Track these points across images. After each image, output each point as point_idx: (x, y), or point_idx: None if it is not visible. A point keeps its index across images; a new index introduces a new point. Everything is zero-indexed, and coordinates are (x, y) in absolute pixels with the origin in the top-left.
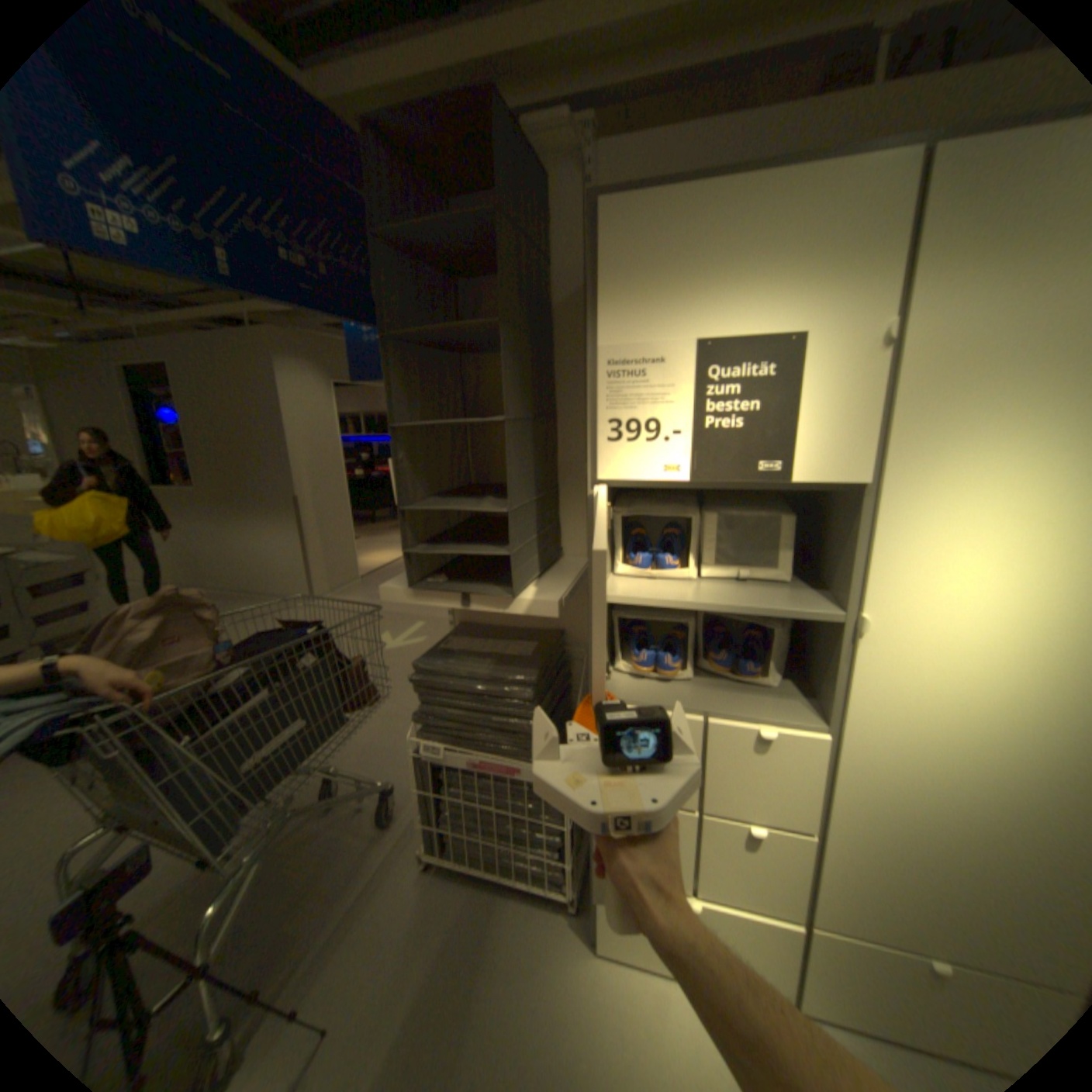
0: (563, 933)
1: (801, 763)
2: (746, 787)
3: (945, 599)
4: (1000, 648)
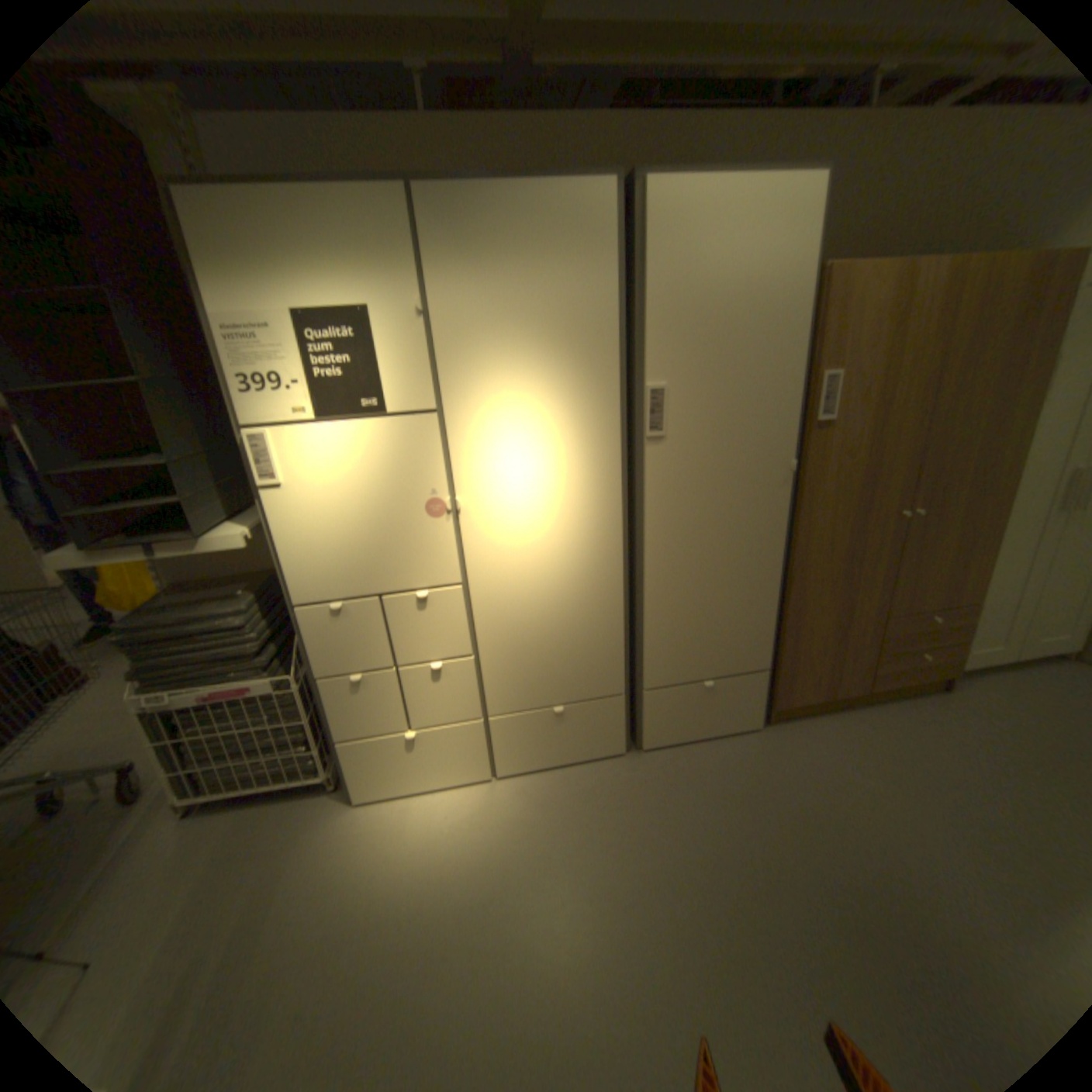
0: (325, 806)
1: (449, 608)
2: (420, 637)
3: (497, 480)
4: (532, 505)
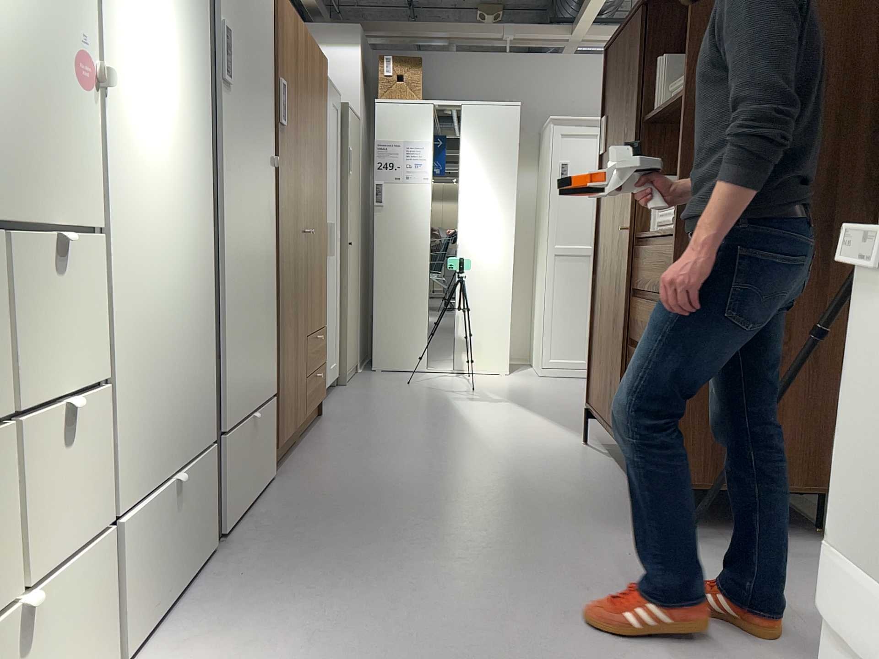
0: None
1: (81, 276)
2: (44, 337)
3: (133, 59)
4: (157, 118)
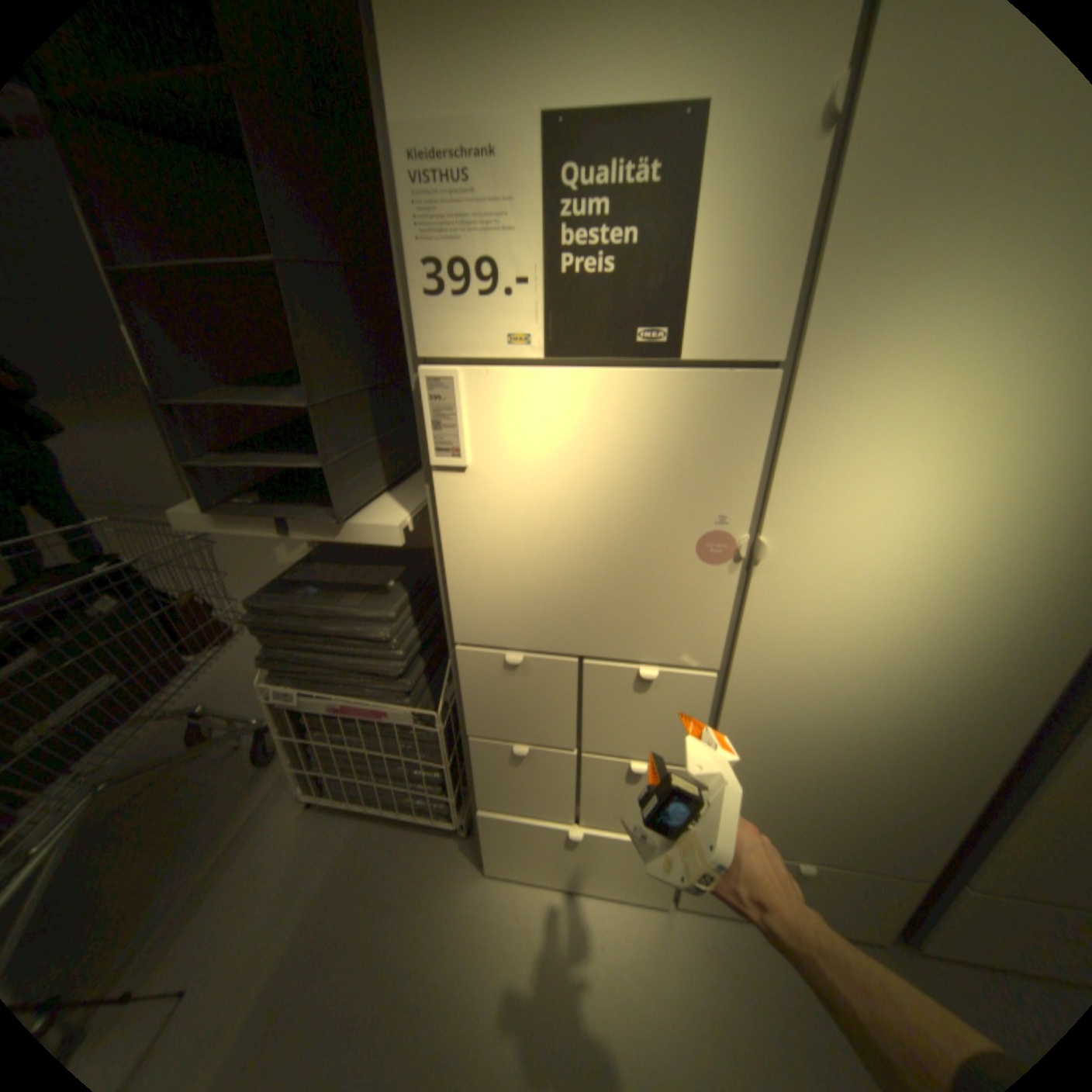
0: (453, 855)
1: (683, 699)
2: (626, 724)
3: (858, 516)
4: (910, 573)
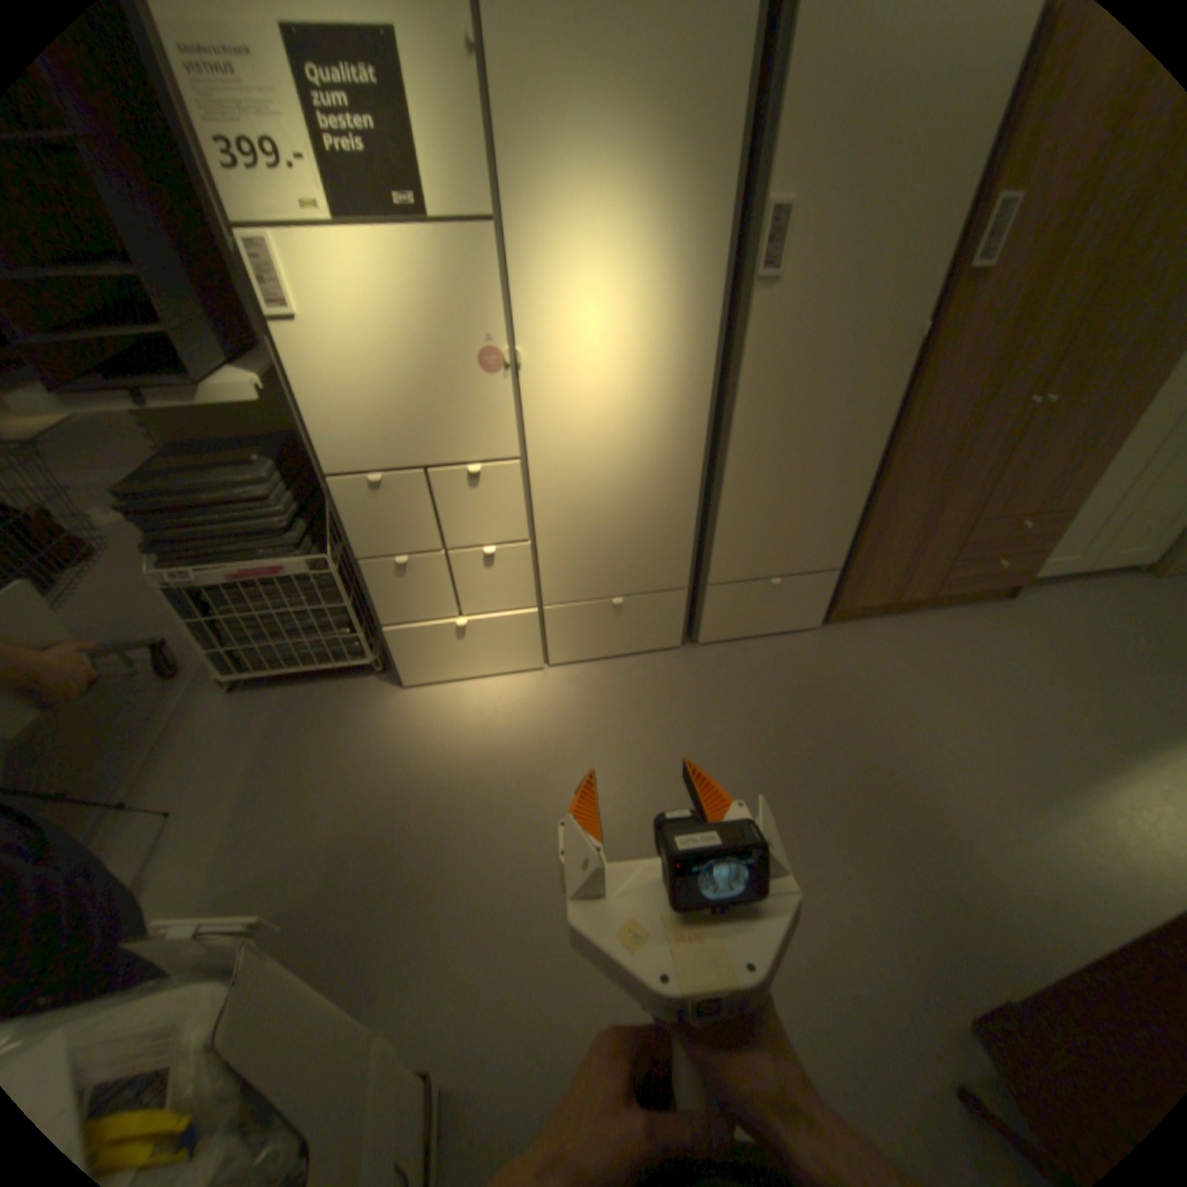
0: (375, 685)
1: (504, 487)
2: (472, 518)
3: (568, 326)
4: (608, 362)
